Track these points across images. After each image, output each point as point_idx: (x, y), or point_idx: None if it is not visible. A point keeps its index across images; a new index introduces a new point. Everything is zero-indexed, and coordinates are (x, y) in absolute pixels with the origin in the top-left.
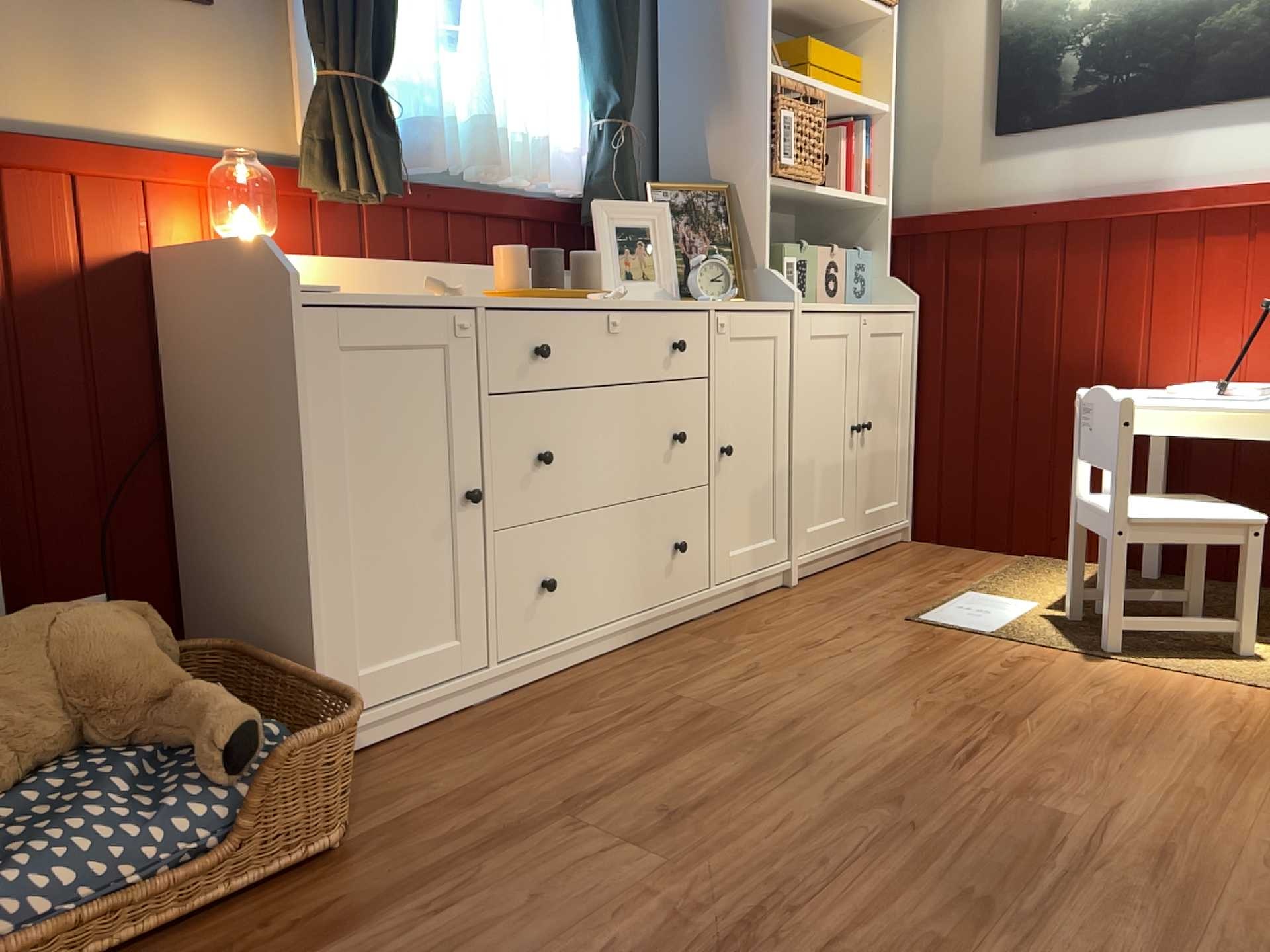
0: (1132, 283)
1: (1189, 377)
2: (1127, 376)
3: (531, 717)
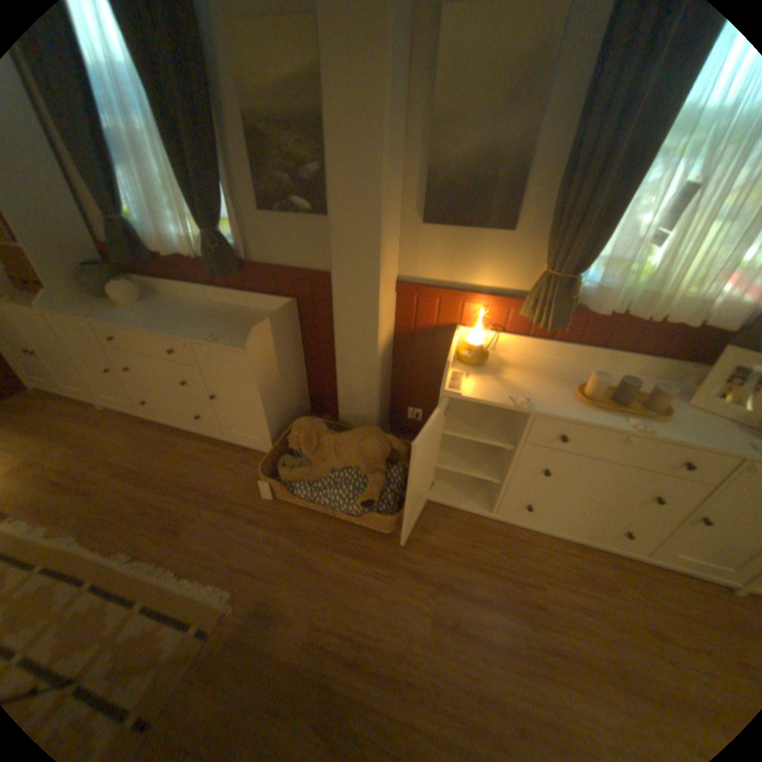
0: None
1: None
2: None
3: (490, 541)
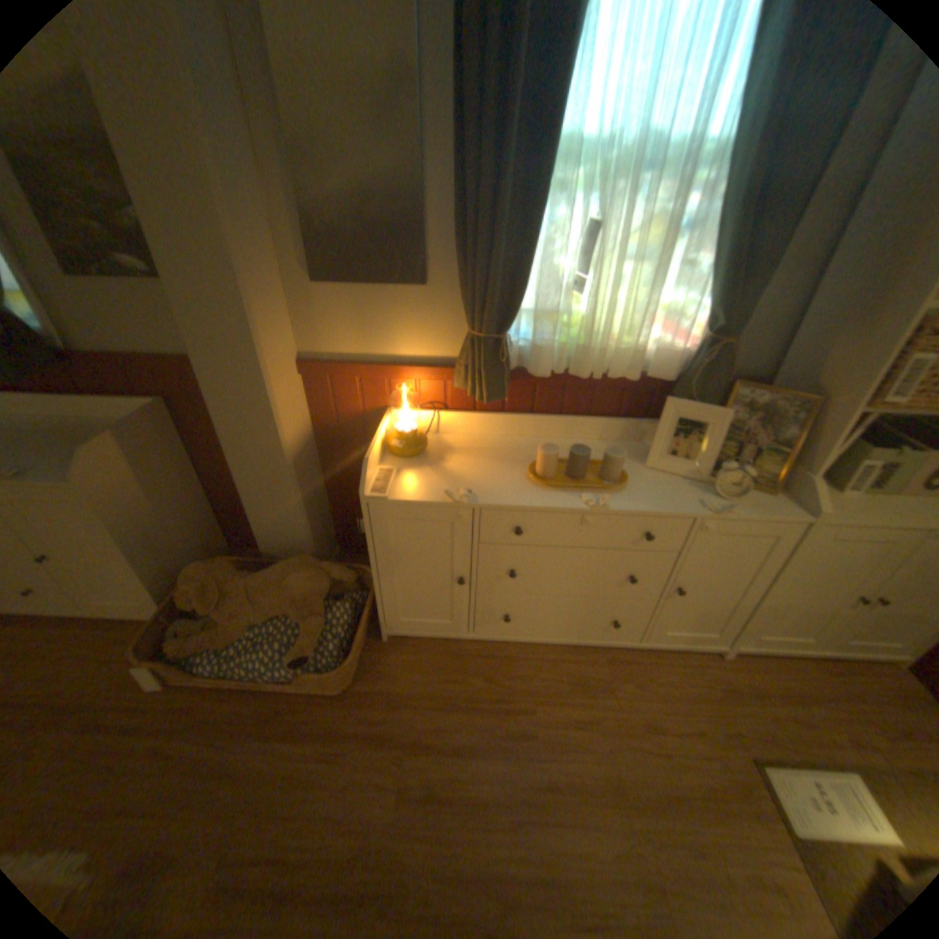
0: None
1: None
2: None
3: (470, 668)
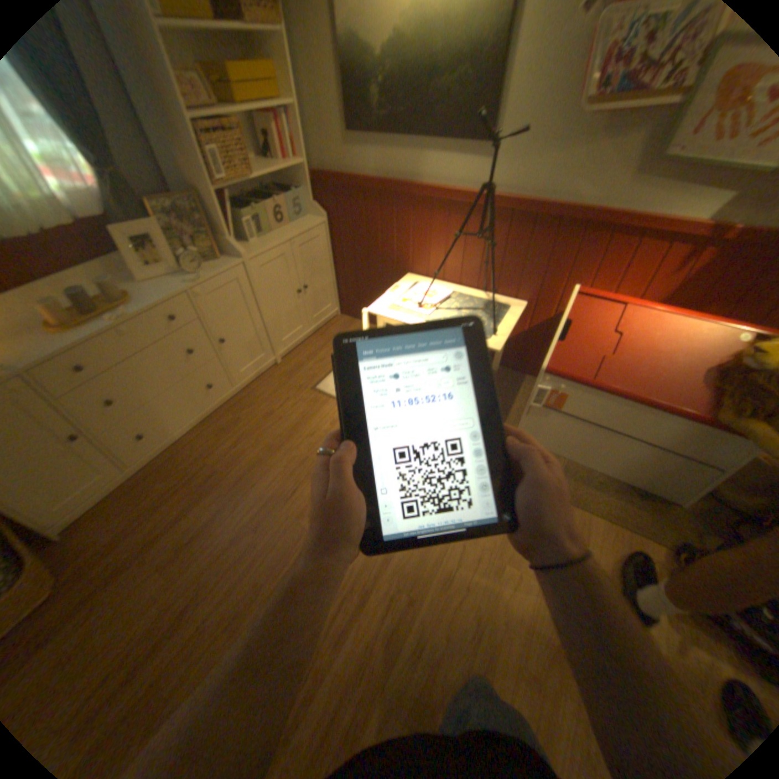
0: (407, 227)
1: (428, 273)
2: (407, 268)
3: (146, 485)
